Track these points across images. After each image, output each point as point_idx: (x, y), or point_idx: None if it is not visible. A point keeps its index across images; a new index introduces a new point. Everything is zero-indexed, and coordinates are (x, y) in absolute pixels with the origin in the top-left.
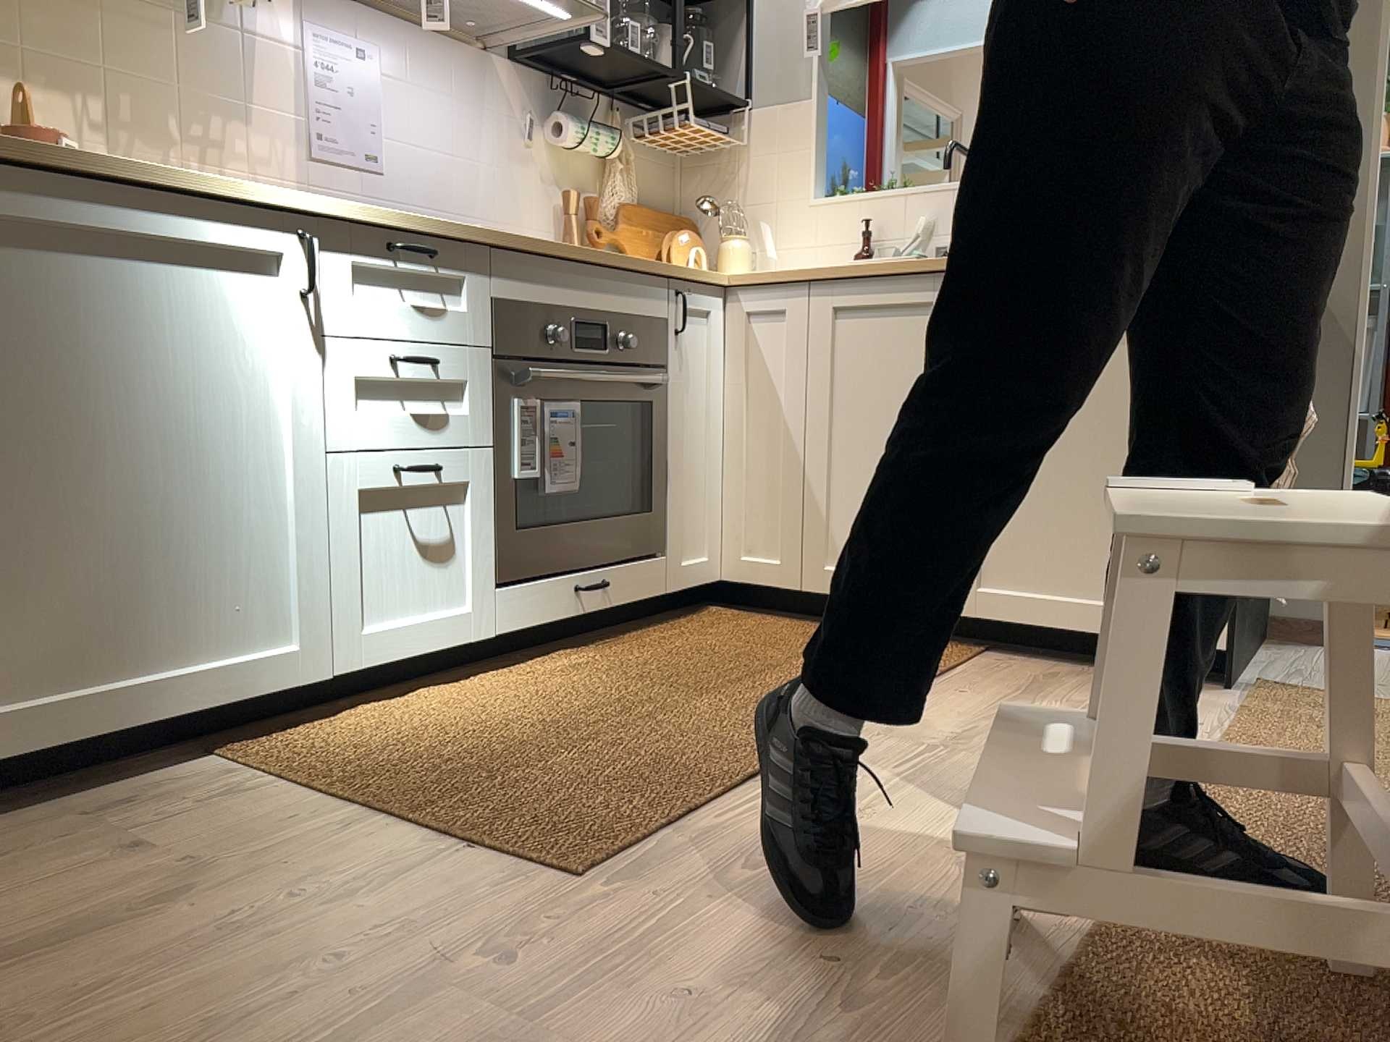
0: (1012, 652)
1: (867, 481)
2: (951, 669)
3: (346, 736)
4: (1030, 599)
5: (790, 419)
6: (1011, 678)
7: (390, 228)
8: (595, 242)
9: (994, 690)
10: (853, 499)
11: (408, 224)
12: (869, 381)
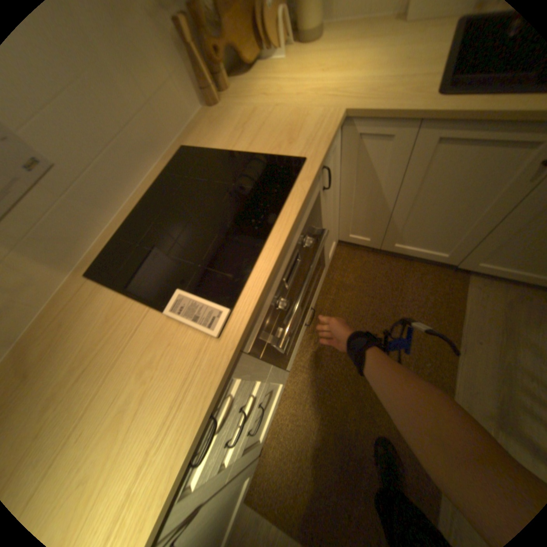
0: (483, 276)
1: (428, 222)
2: (467, 316)
3: (278, 478)
4: (508, 271)
5: (385, 194)
6: (499, 324)
7: (176, 477)
8: (211, 57)
9: (495, 341)
10: (416, 227)
11: (185, 458)
12: (451, 181)
